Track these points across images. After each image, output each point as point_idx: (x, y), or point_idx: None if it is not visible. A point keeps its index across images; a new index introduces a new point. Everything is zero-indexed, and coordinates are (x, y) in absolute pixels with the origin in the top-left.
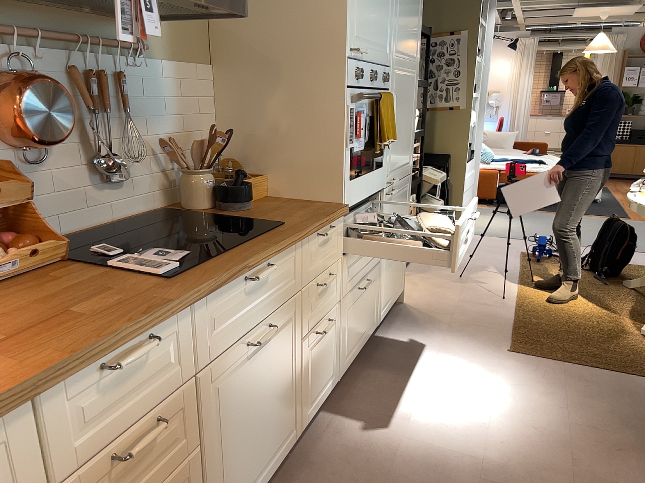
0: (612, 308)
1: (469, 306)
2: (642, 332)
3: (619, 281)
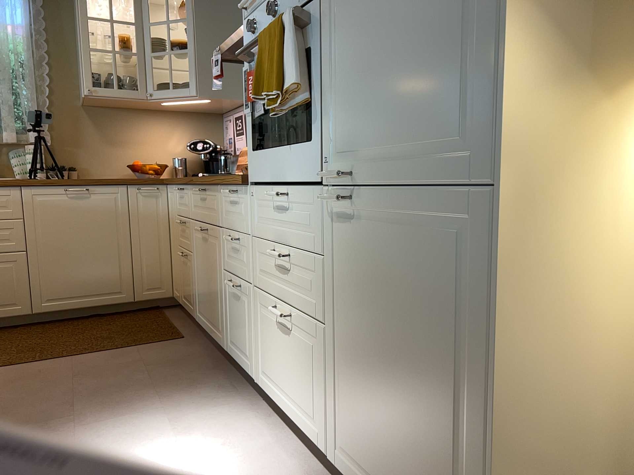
0: None
1: None
2: None
3: None
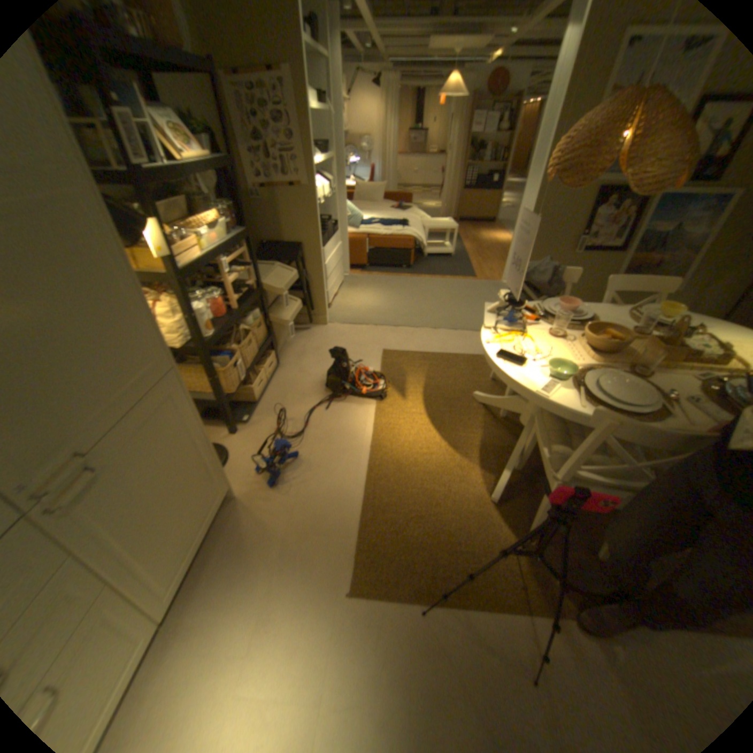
0: (466, 447)
1: (317, 485)
2: (494, 493)
3: (471, 390)
